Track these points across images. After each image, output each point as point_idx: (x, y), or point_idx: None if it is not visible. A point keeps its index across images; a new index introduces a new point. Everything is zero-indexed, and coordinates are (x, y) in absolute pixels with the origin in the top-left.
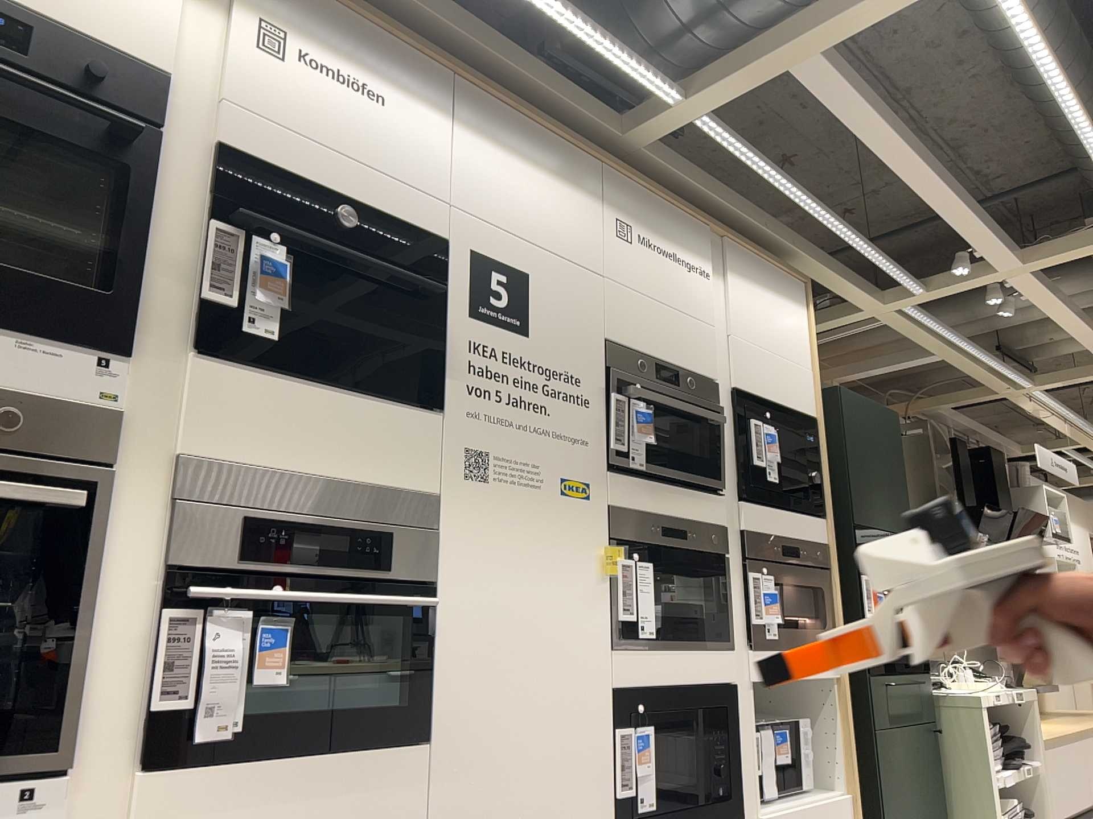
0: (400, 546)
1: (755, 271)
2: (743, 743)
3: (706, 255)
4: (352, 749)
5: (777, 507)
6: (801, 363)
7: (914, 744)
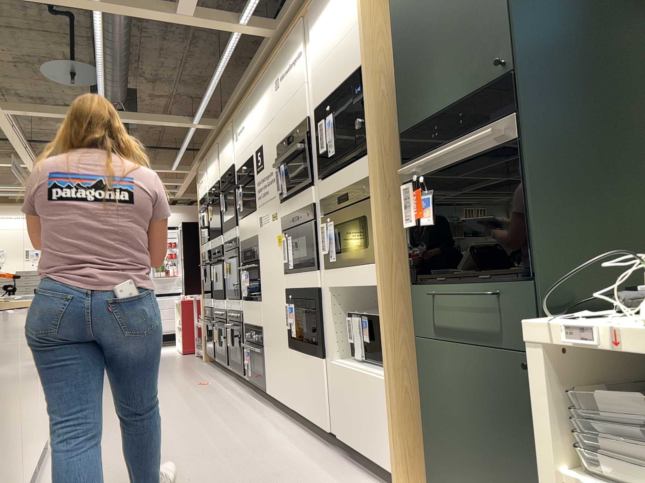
0: (253, 251)
1: (322, 2)
2: (326, 321)
3: (300, 42)
4: (254, 300)
5: (342, 168)
6: (353, 26)
7: (491, 373)
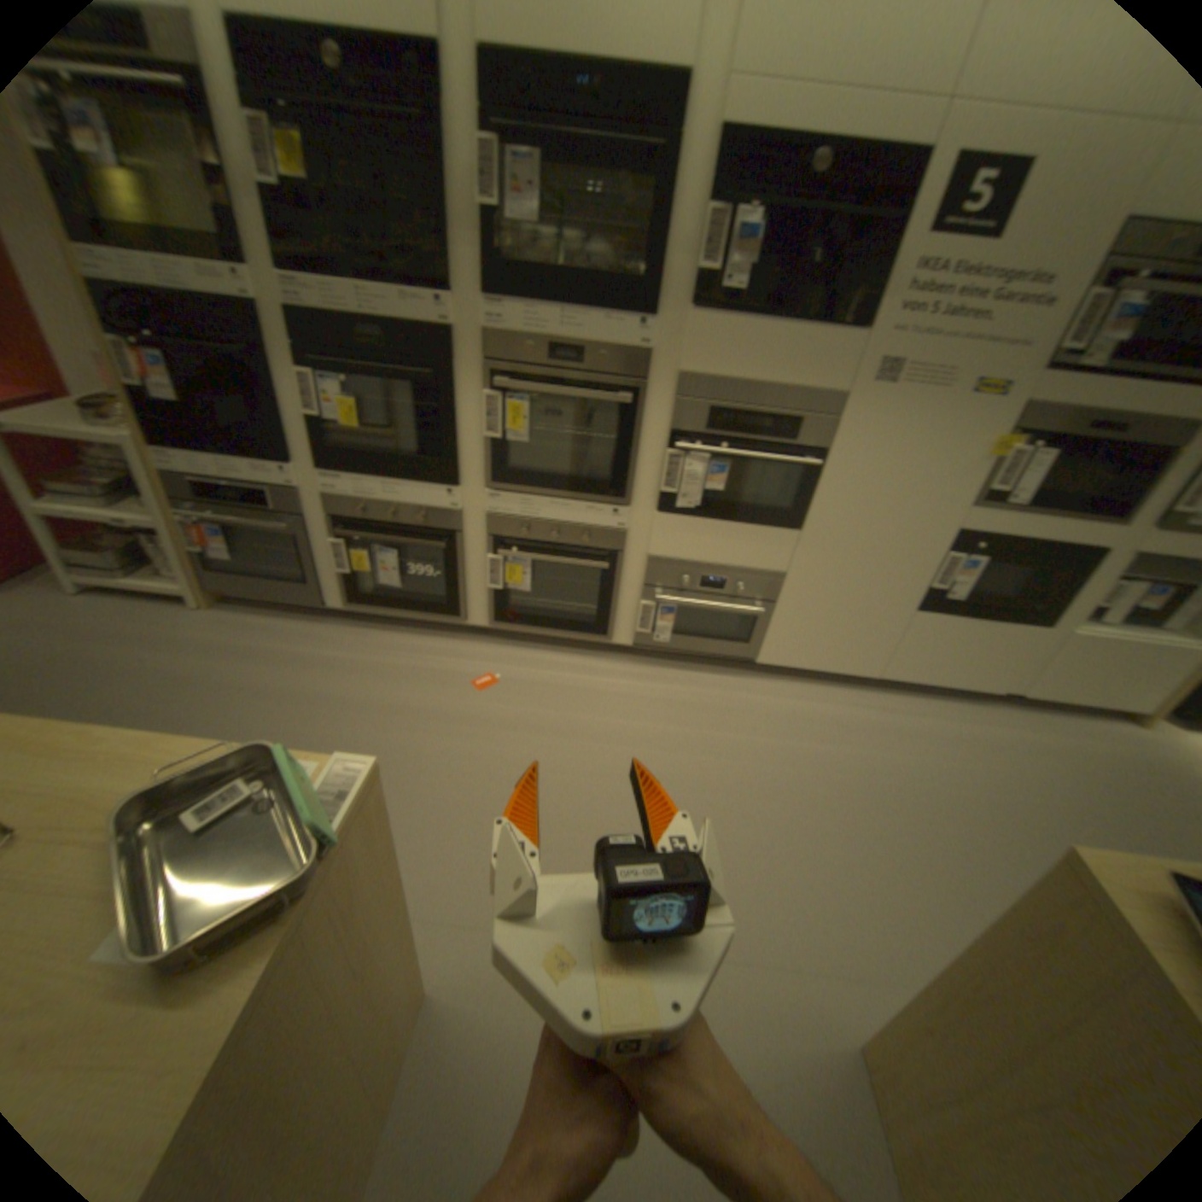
0: (807, 426)
1: None
2: (1089, 587)
3: None
4: (754, 524)
5: None
6: None
7: None
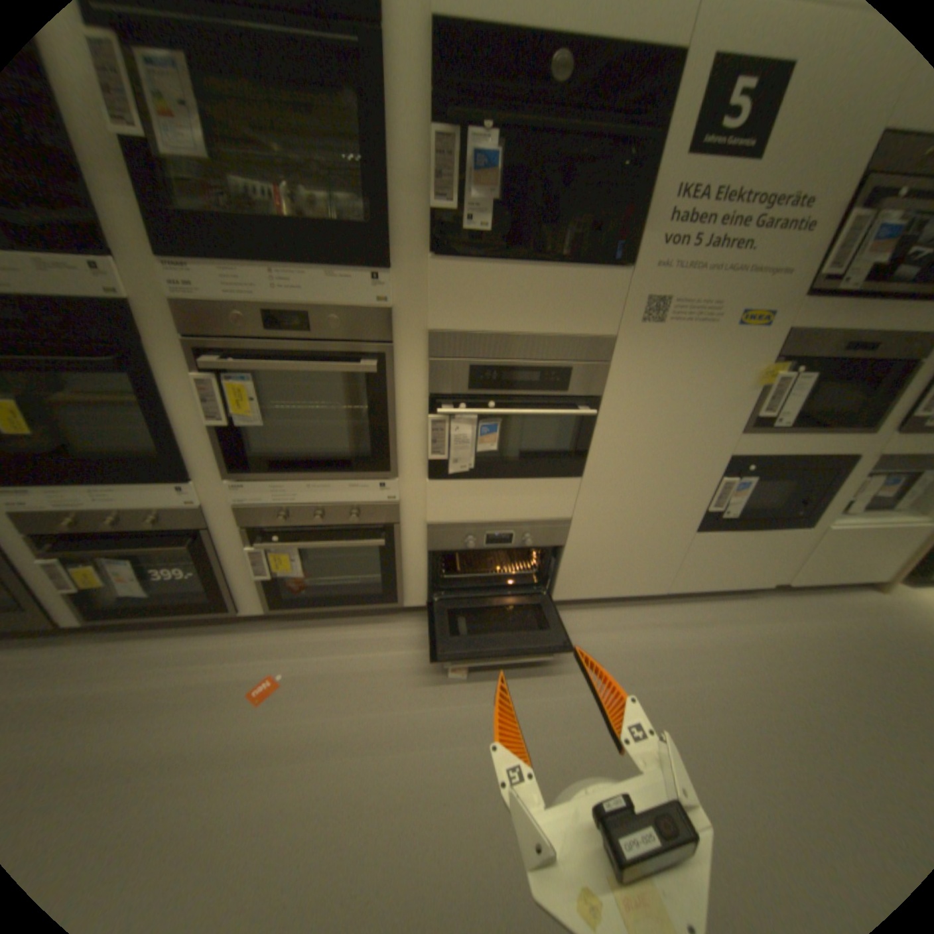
0: (576, 375)
1: None
2: (842, 490)
3: None
4: (533, 477)
5: None
6: None
7: None
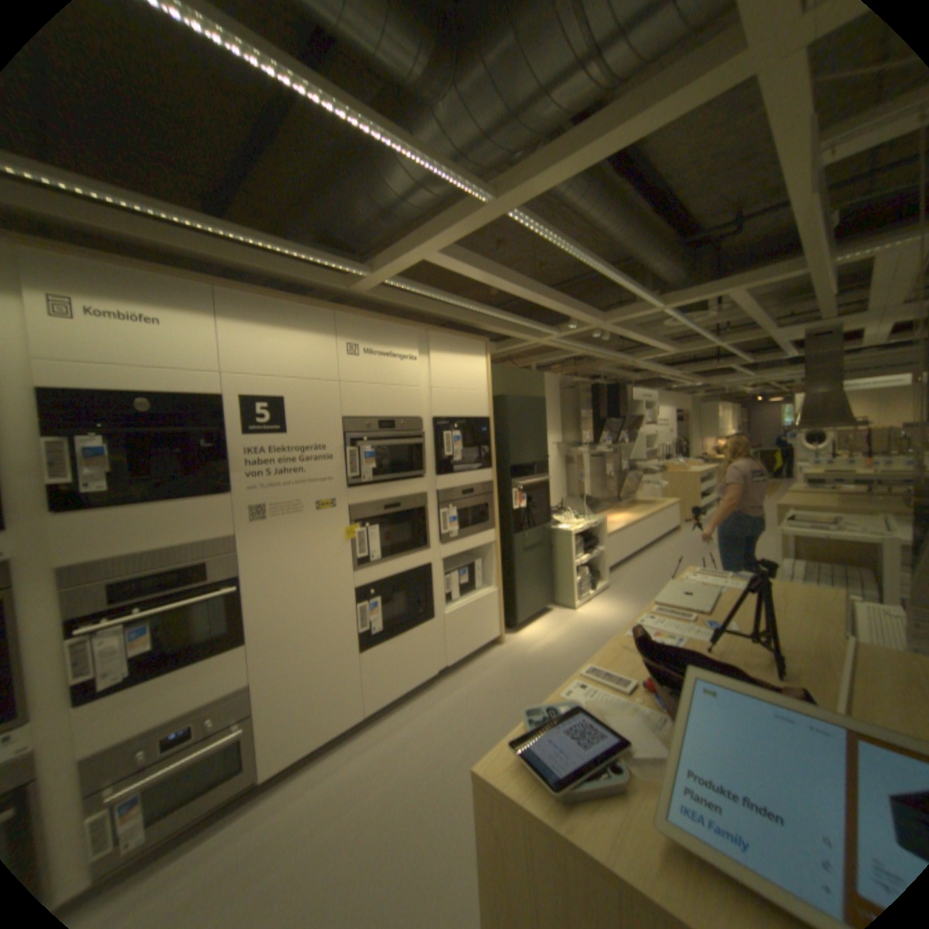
0: (210, 568)
1: (449, 346)
2: (434, 587)
3: (412, 347)
4: (196, 661)
5: (460, 472)
6: (480, 390)
7: (537, 557)
